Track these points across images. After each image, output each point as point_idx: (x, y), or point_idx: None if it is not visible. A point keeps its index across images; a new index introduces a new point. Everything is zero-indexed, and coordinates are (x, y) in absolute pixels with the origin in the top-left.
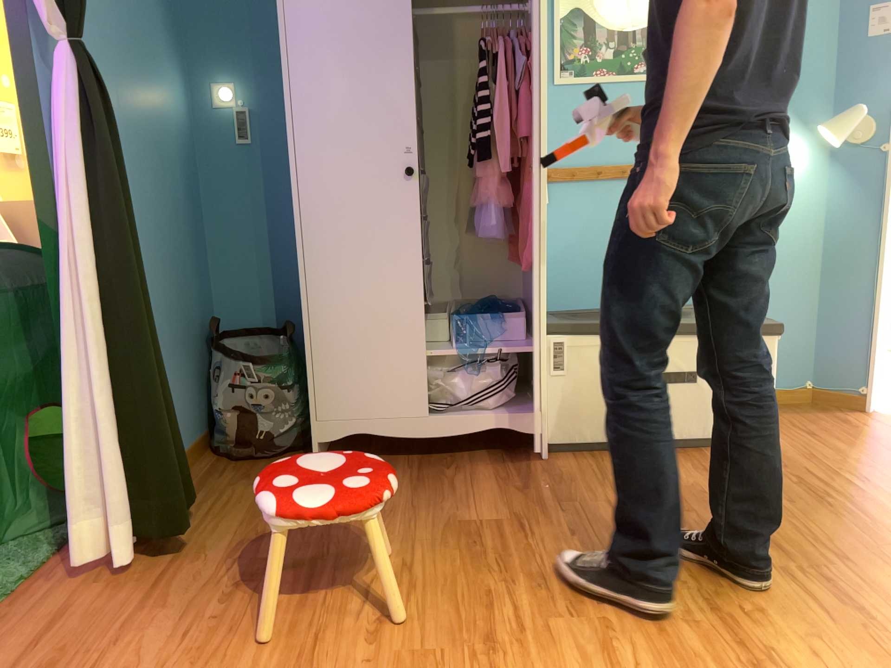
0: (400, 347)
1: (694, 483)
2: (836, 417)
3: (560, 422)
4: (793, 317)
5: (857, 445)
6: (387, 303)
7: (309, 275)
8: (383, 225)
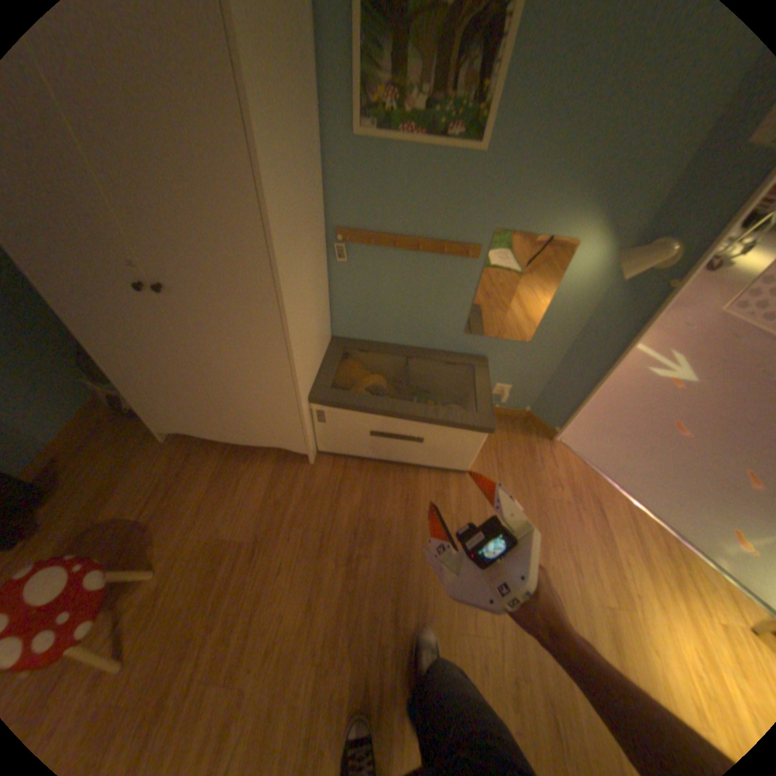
0: (195, 401)
1: (395, 517)
2: (531, 441)
3: (327, 445)
4: (533, 372)
5: (524, 485)
6: (173, 375)
7: (95, 348)
8: (142, 324)
